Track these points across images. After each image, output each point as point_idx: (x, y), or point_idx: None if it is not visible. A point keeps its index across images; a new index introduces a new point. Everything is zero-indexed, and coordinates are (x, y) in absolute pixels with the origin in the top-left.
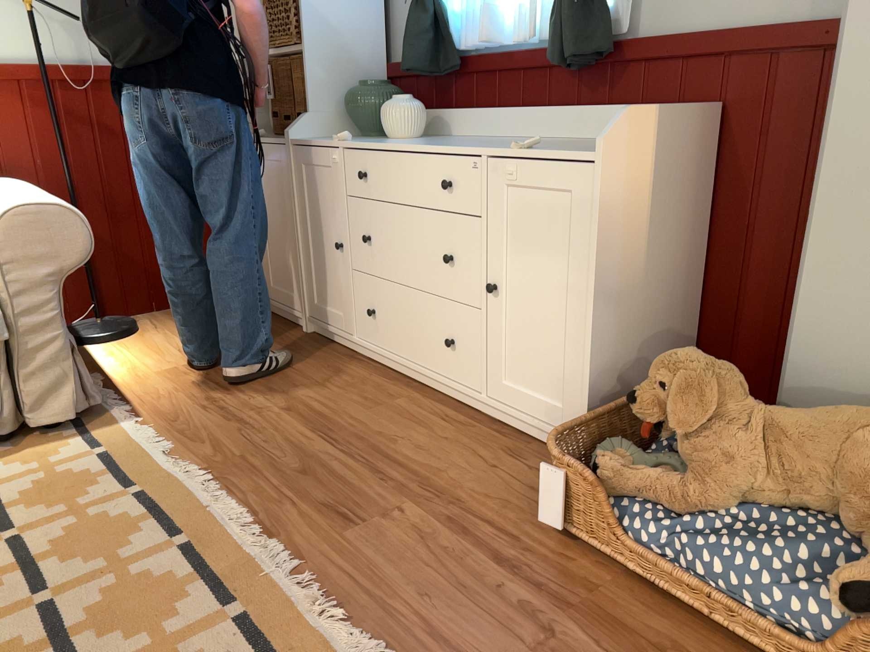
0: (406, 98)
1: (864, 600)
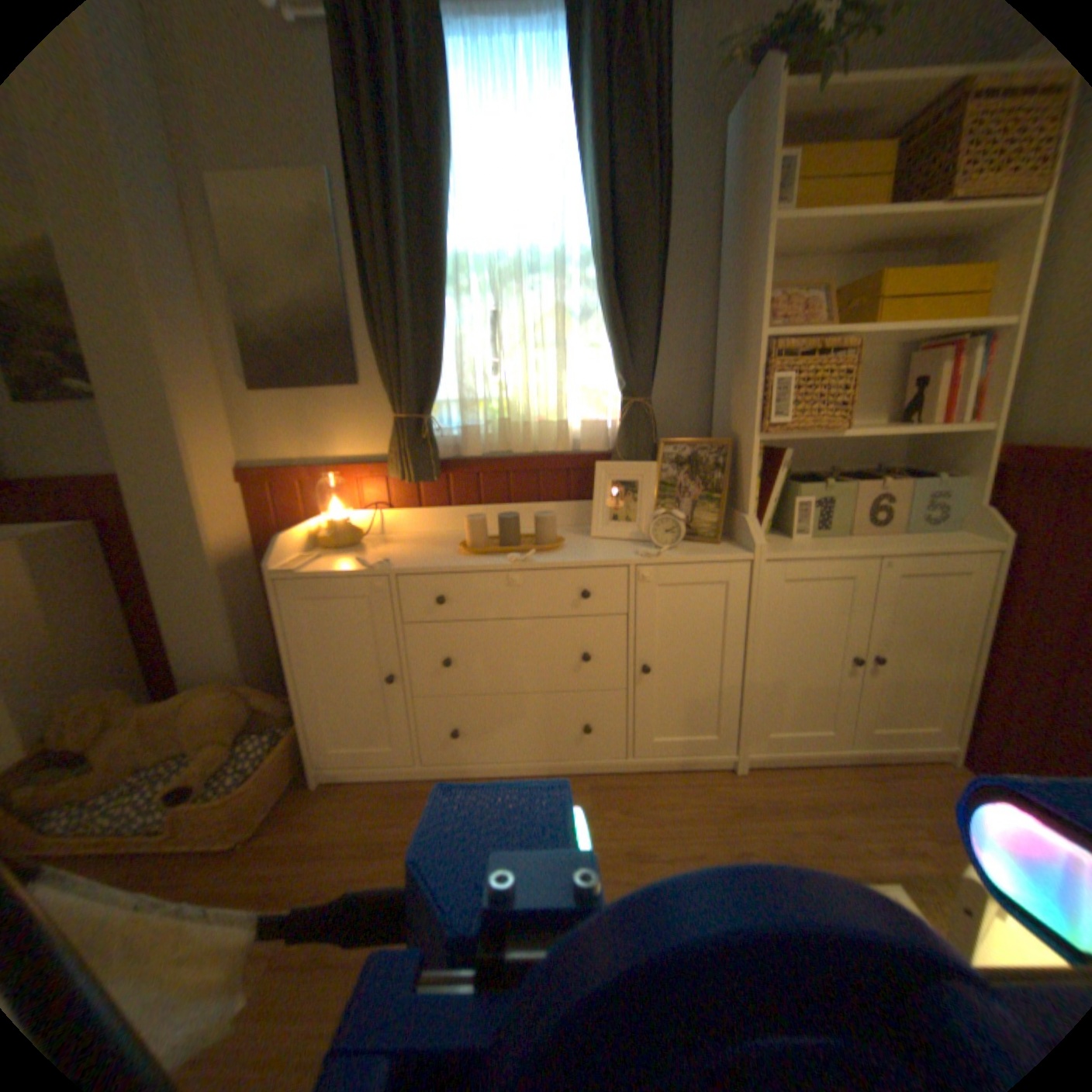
0: None
1: (176, 800)
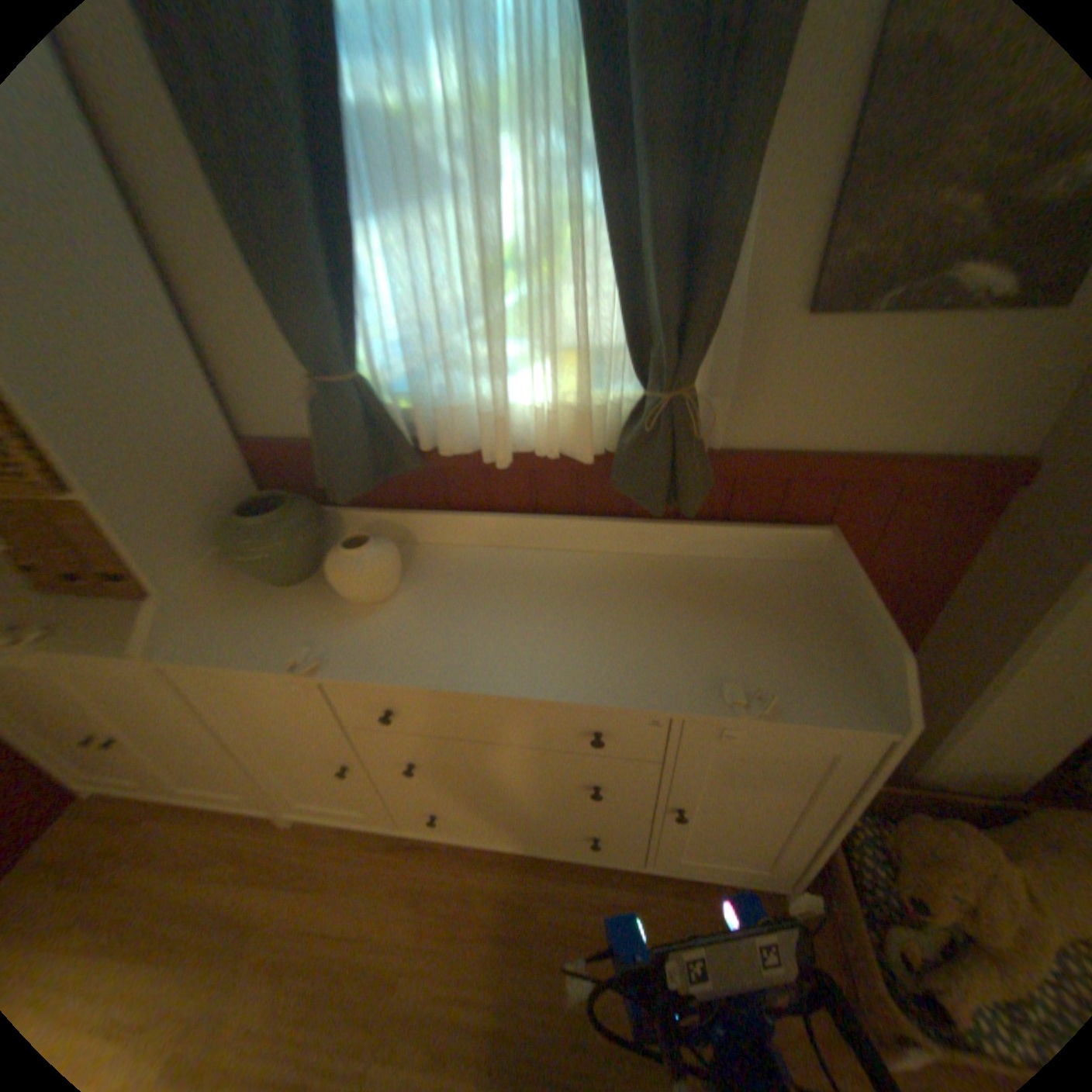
0: (370, 541)
1: None
